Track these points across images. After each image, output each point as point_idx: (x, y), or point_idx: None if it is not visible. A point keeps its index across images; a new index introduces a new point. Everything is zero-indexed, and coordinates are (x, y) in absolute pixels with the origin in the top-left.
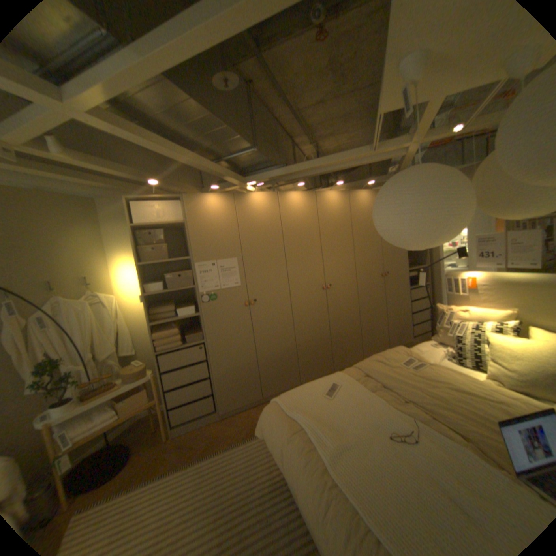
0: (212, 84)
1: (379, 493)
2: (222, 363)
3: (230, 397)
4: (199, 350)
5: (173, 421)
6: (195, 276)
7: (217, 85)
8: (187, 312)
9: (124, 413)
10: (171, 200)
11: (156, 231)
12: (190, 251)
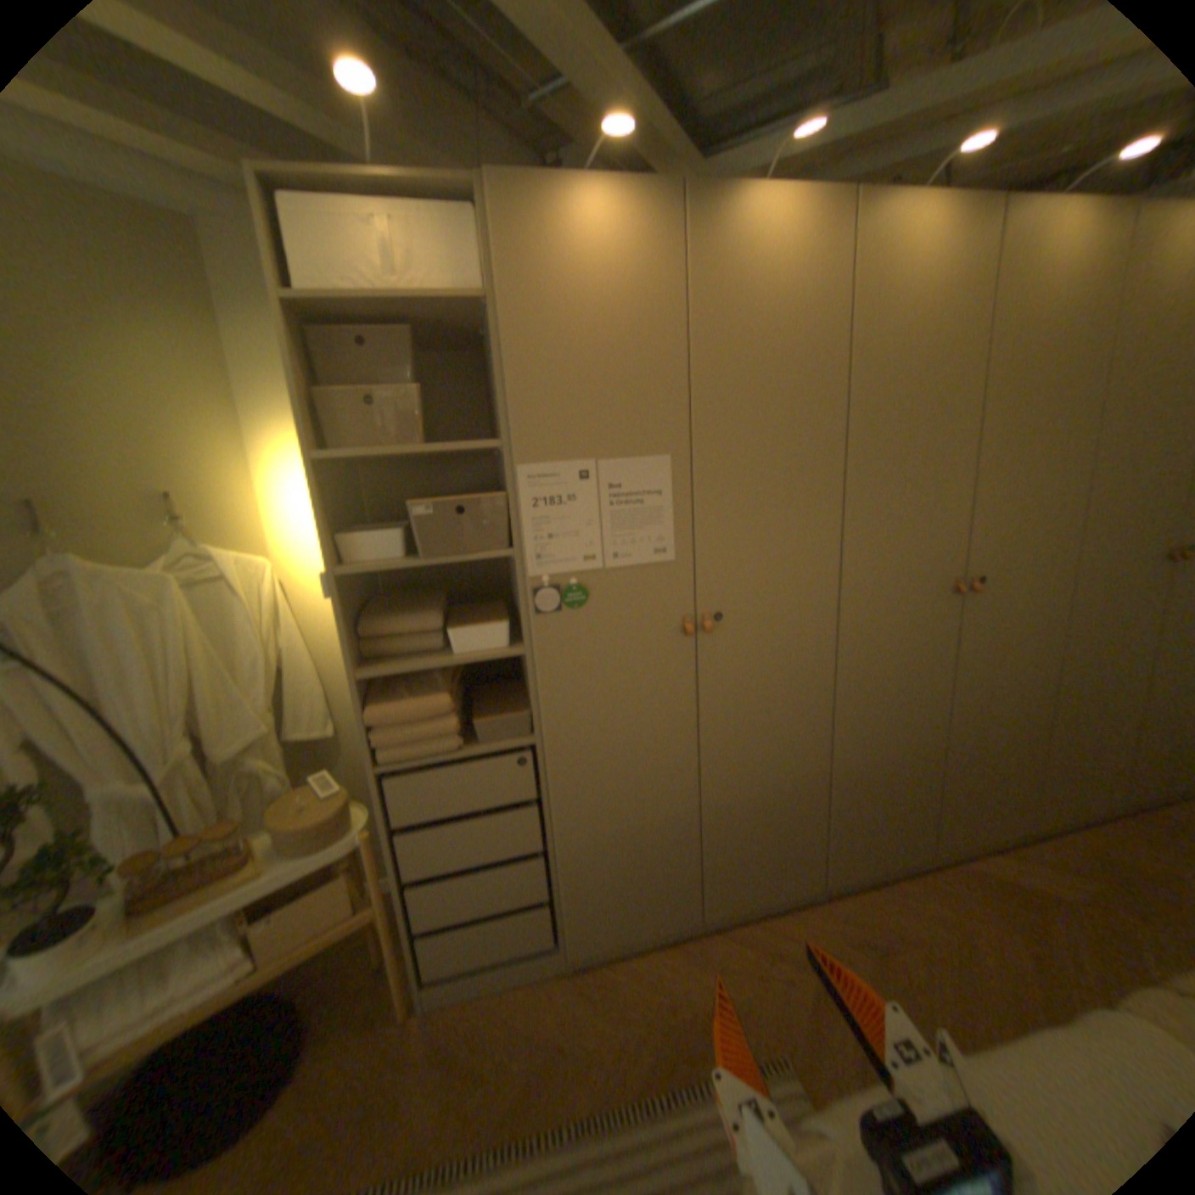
0: None
1: None
2: (588, 812)
3: (606, 913)
4: (517, 765)
5: (430, 966)
6: (517, 514)
7: None
8: (484, 640)
9: (275, 949)
10: (440, 203)
11: (385, 333)
12: (502, 418)
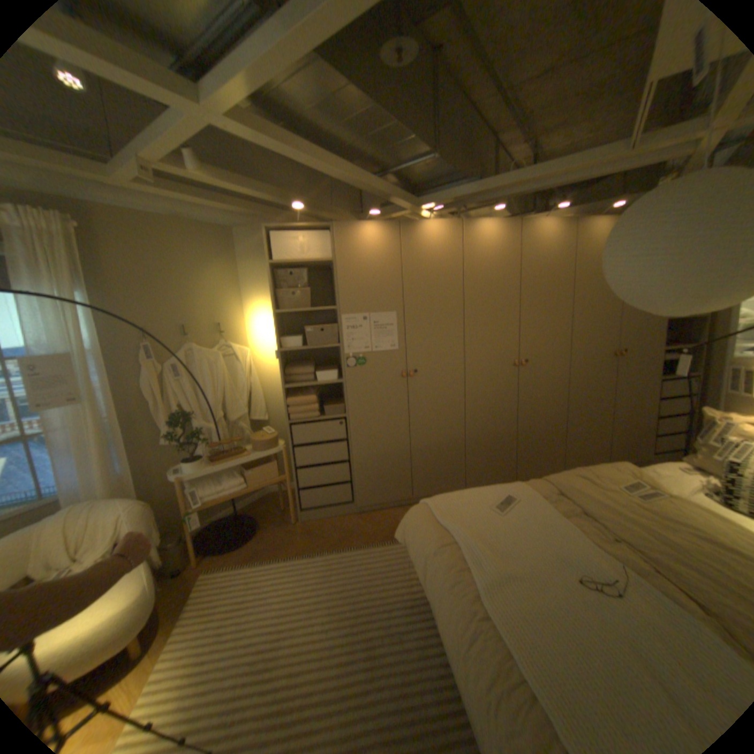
0: (380, 58)
1: (548, 643)
2: (365, 446)
3: (372, 489)
4: (339, 425)
5: (304, 503)
6: (341, 332)
7: (386, 60)
8: (328, 377)
9: (253, 483)
10: (318, 230)
11: (298, 271)
12: (336, 299)
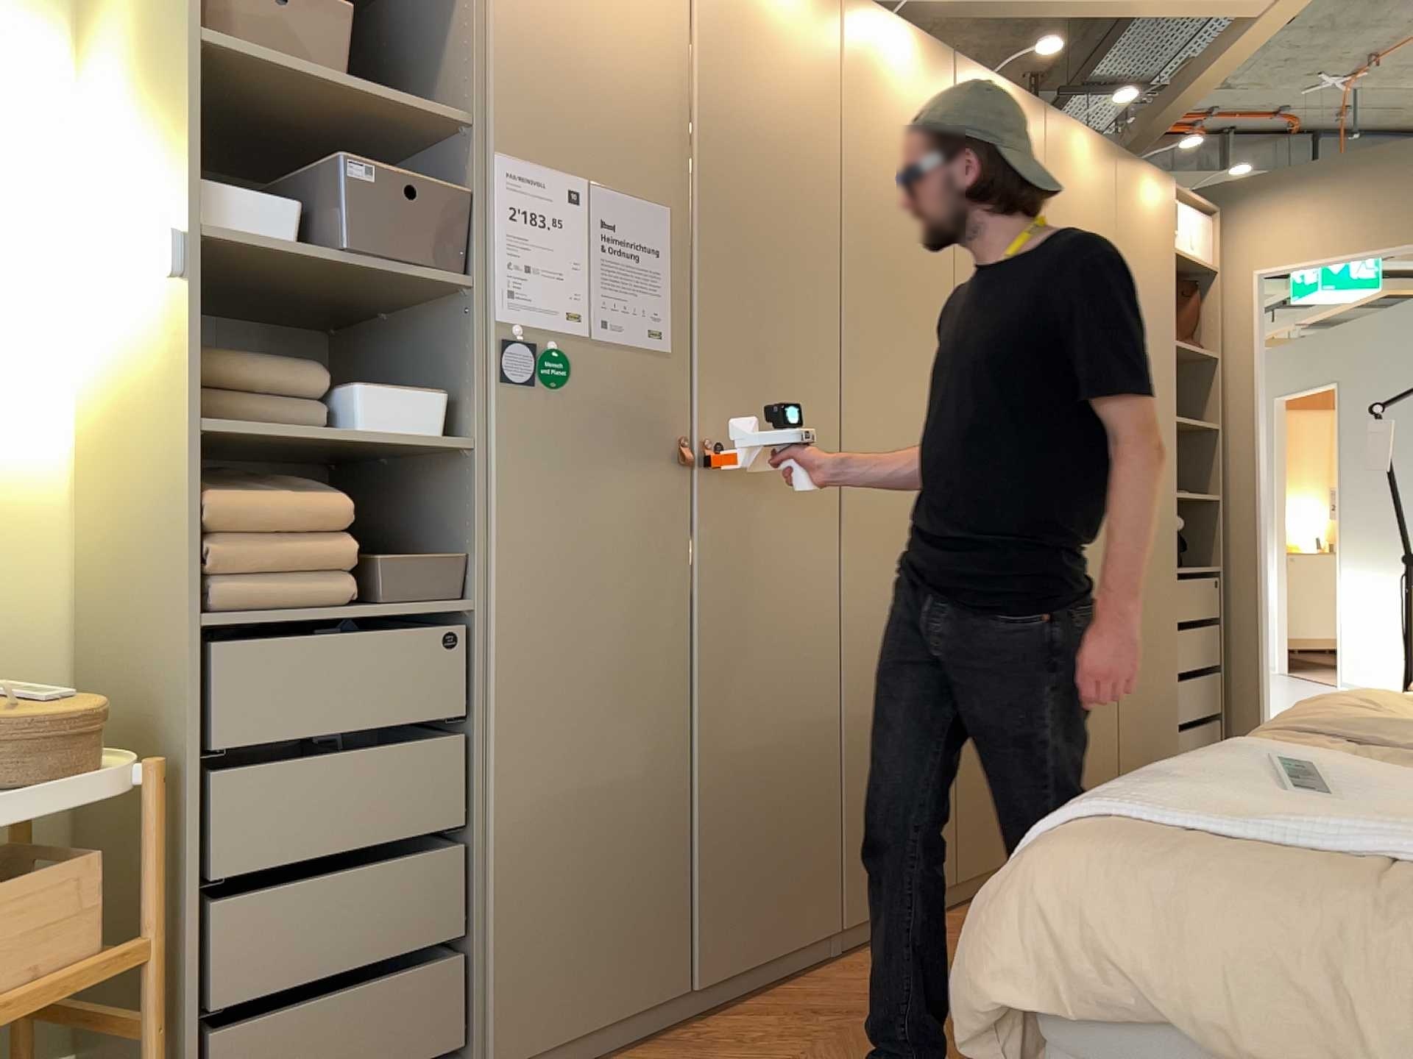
0: None
1: None
2: (542, 750)
3: (555, 963)
4: (439, 649)
5: None
6: (482, 225)
7: None
8: (405, 417)
9: None
10: None
11: None
12: (475, 85)
